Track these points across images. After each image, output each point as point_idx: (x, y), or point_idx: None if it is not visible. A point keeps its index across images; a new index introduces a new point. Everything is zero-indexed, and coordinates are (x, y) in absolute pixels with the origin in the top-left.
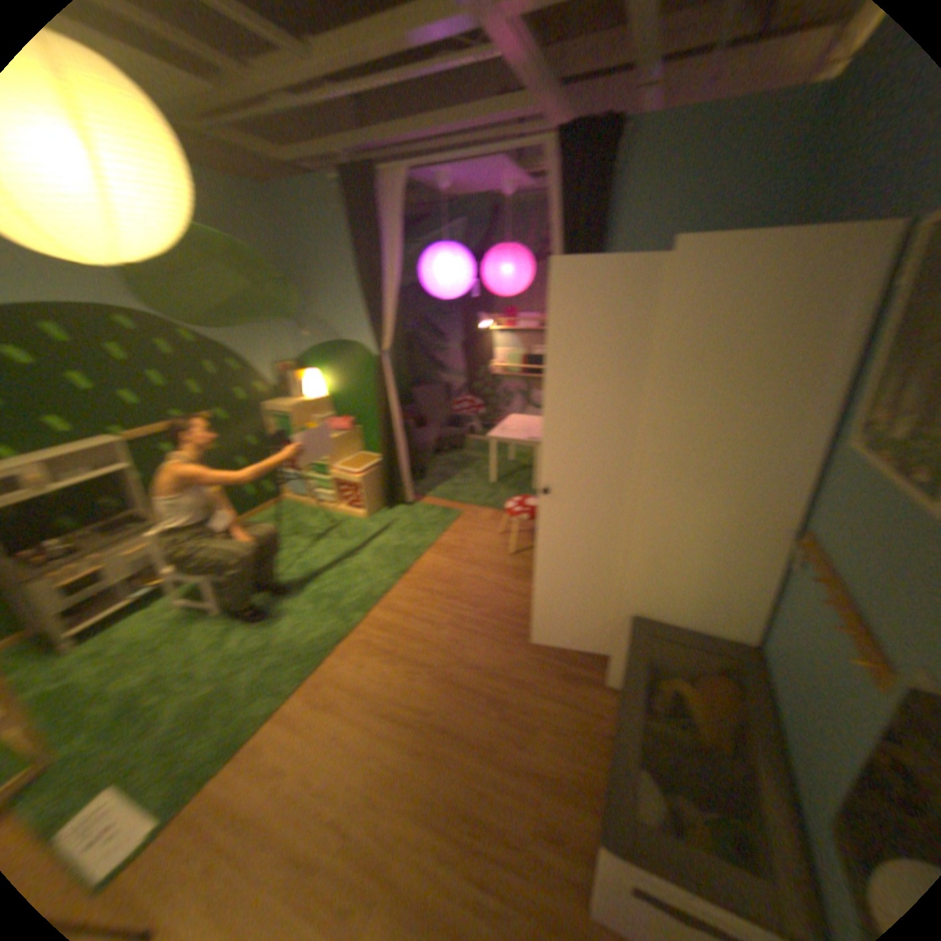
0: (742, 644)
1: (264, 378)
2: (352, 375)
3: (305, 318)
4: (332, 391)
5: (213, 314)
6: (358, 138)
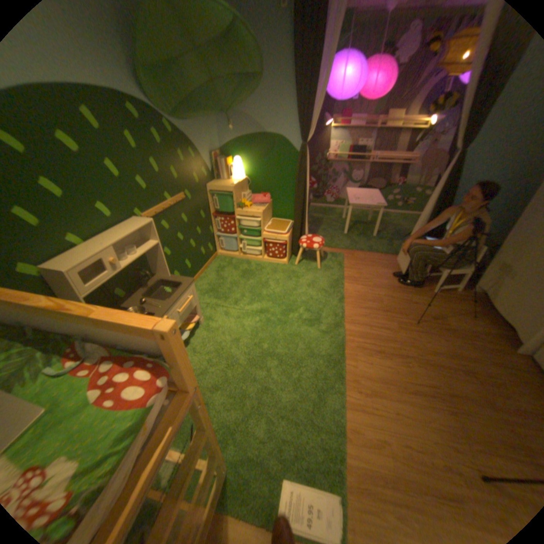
0: None
1: (207, 163)
2: (272, 160)
3: (233, 112)
4: (252, 173)
5: (182, 106)
6: None
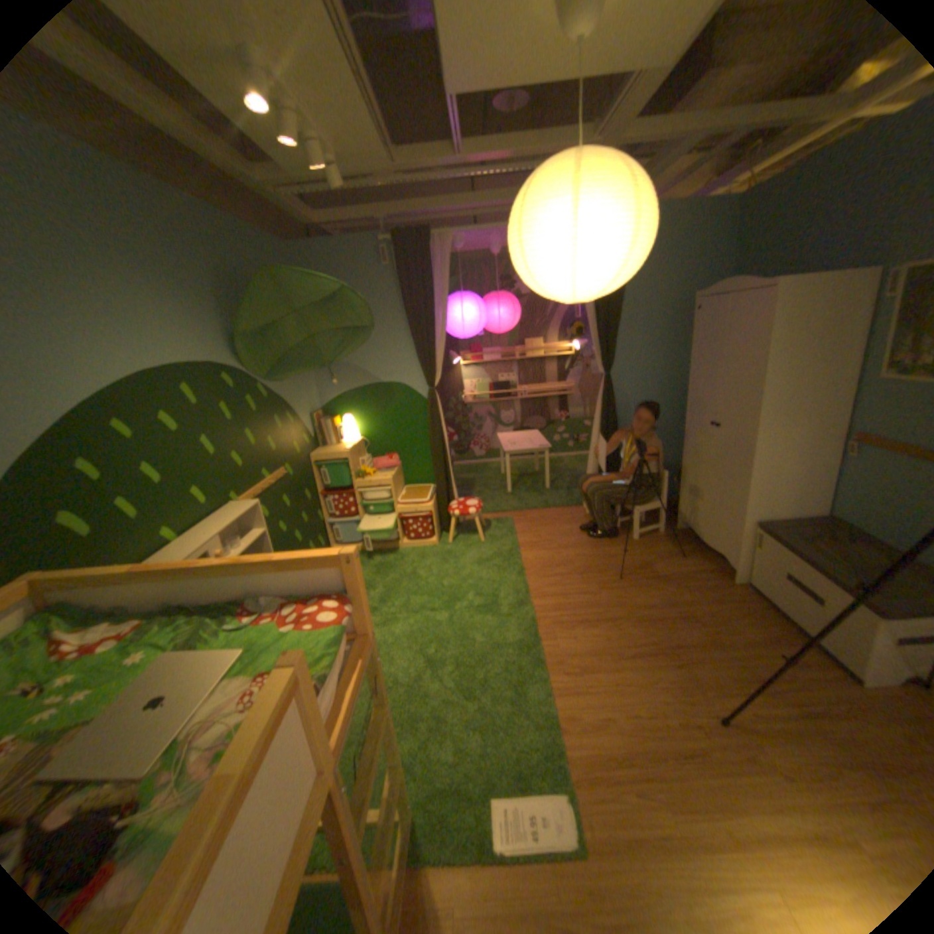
0: (820, 515)
1: (307, 427)
2: (394, 413)
3: (336, 365)
4: (369, 432)
5: (276, 366)
6: (404, 206)
